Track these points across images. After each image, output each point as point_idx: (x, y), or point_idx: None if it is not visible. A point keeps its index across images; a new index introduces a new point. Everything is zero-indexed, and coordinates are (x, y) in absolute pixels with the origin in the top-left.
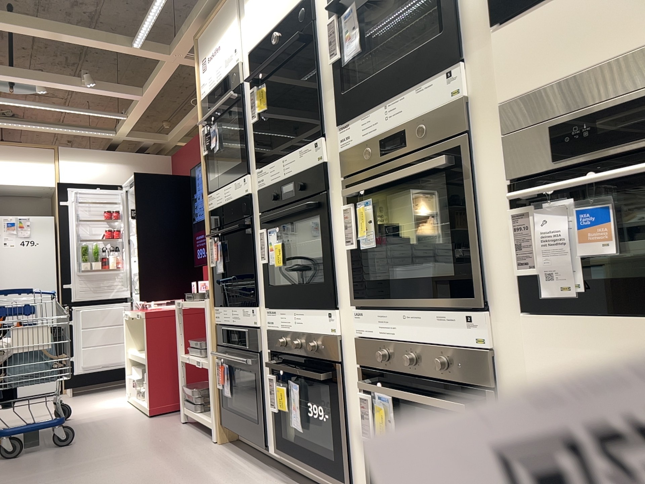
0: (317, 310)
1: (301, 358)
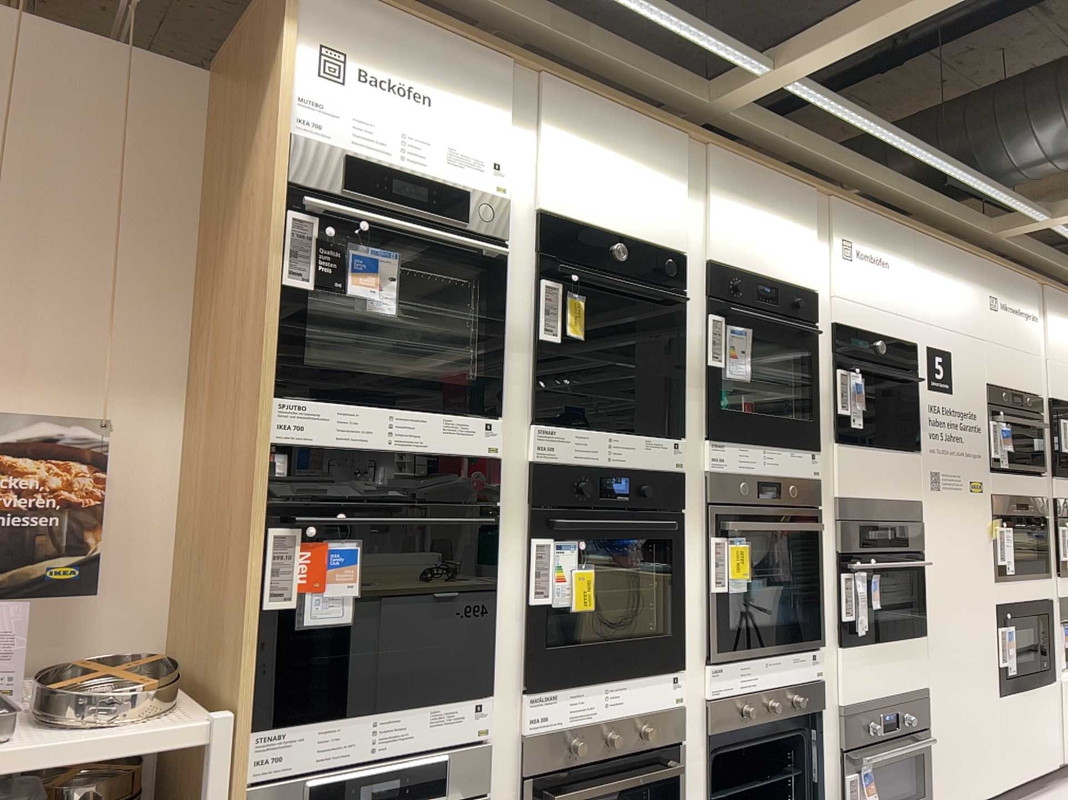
0: (652, 675)
1: (608, 760)
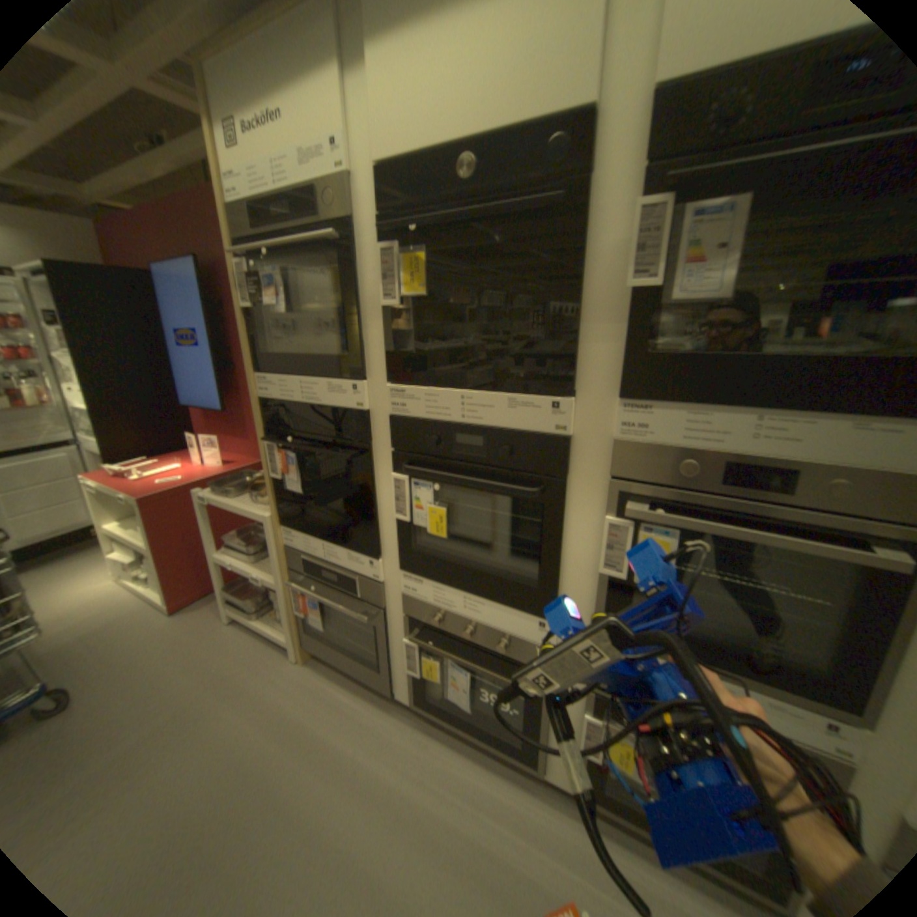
0: (515, 610)
1: (471, 643)
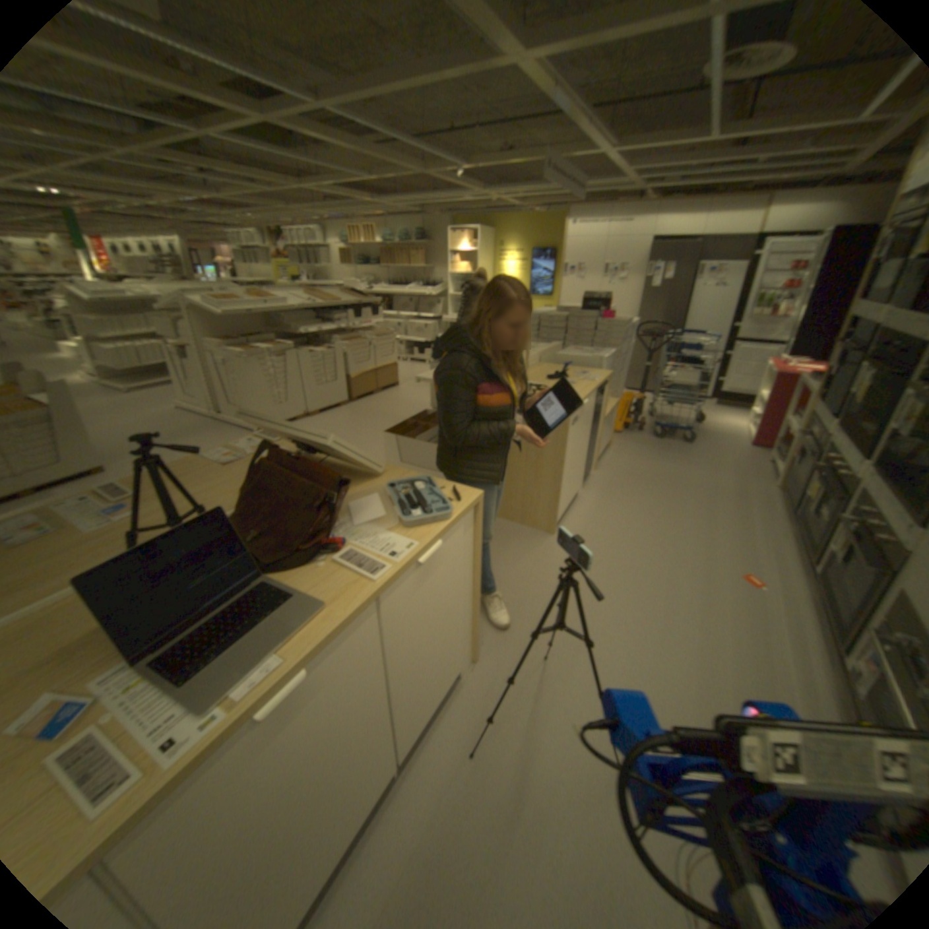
0: (859, 454)
1: (838, 477)
